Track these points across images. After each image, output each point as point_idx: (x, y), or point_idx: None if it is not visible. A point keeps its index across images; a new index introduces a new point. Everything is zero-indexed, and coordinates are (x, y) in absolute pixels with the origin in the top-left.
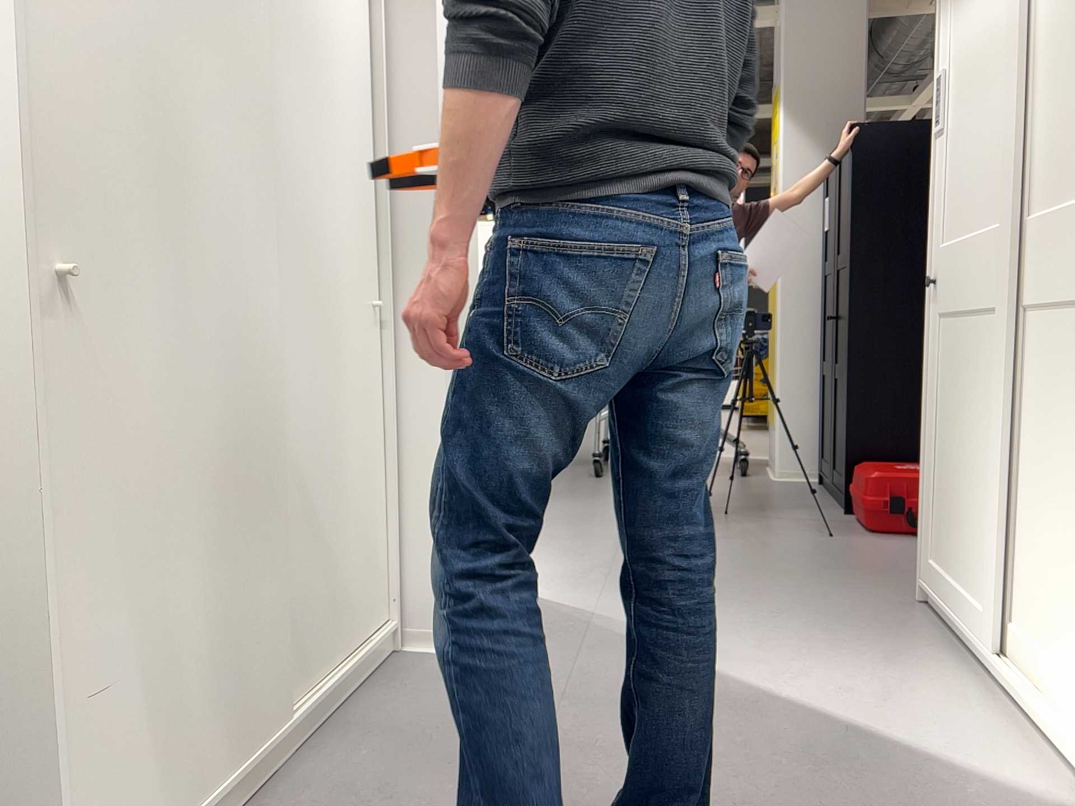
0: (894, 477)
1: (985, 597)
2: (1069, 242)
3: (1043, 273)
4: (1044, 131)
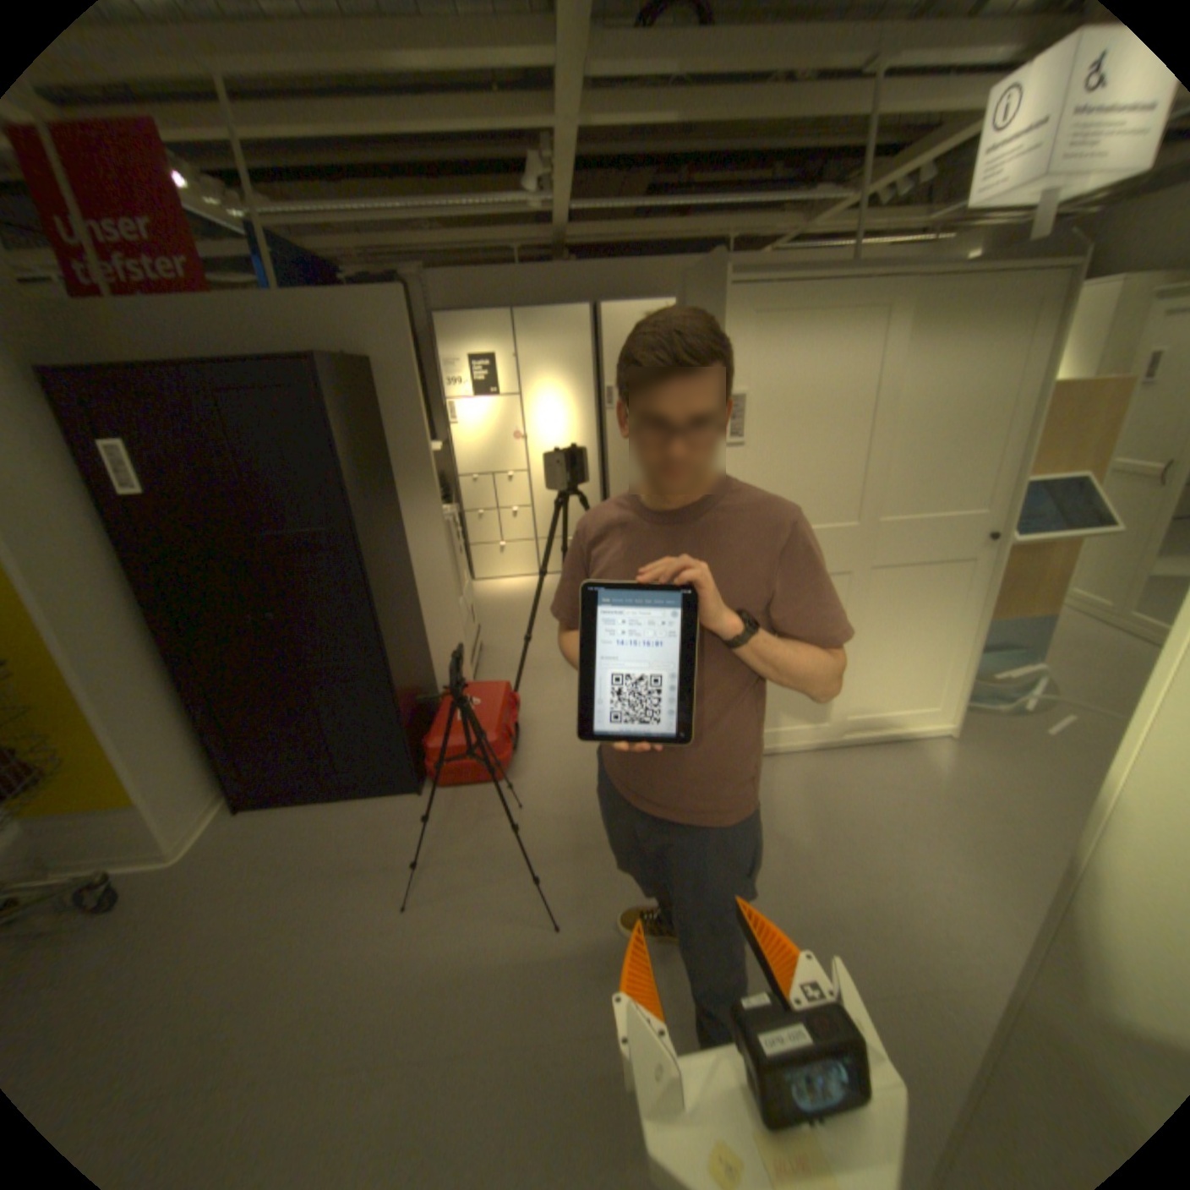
0: (500, 725)
1: (841, 717)
2: (934, 535)
3: (903, 549)
4: (907, 472)
